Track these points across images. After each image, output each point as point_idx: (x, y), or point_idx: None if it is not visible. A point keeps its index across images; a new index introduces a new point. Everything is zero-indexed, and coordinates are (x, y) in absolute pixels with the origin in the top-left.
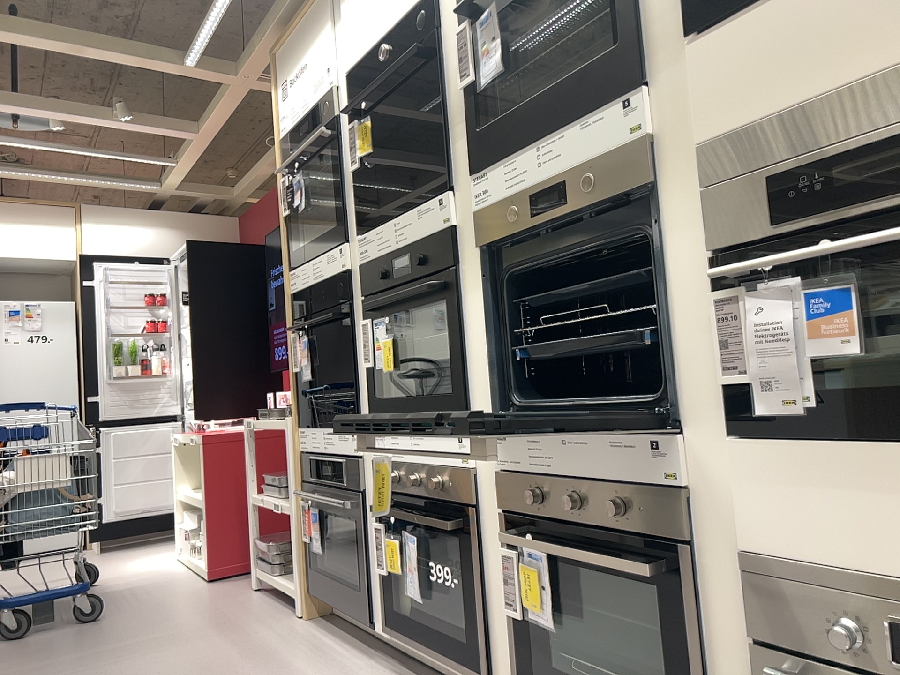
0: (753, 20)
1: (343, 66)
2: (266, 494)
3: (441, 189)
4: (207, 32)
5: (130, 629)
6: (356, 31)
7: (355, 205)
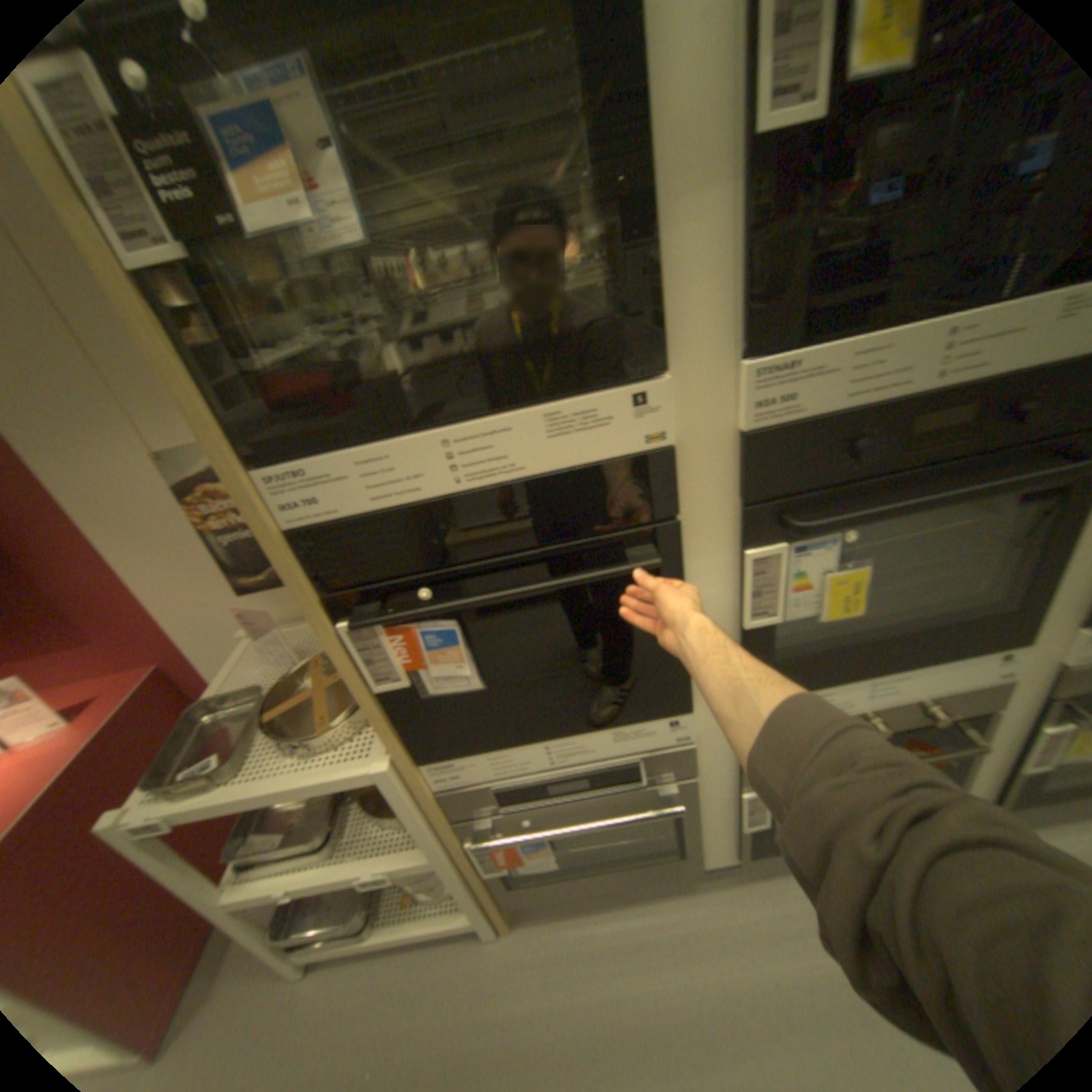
0: None
1: None
2: (259, 877)
3: None
4: None
5: None
6: None
7: (750, 258)
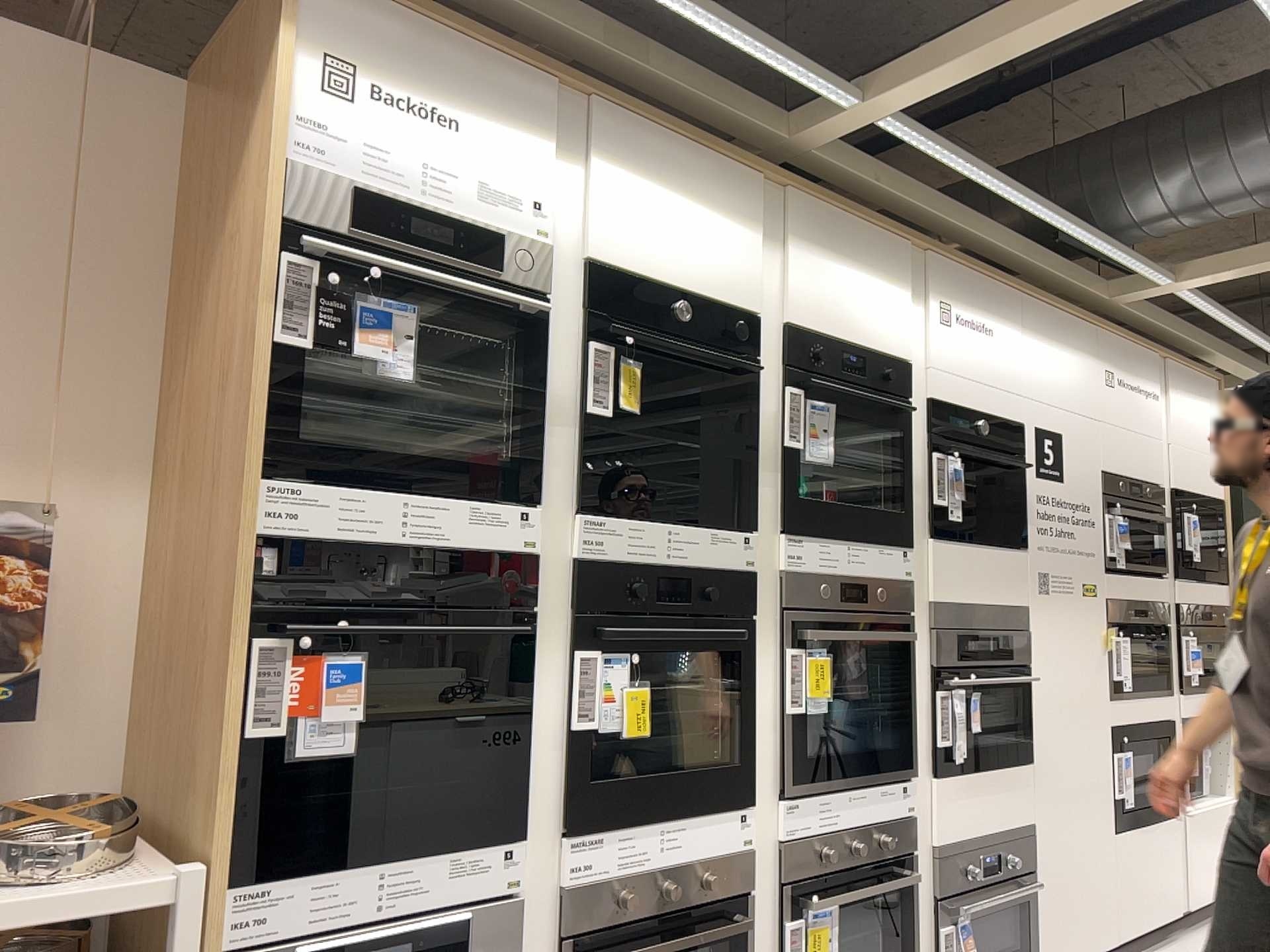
0: (946, 547)
1: (572, 237)
2: None
3: (738, 524)
4: None
5: None
6: (629, 233)
7: (584, 464)
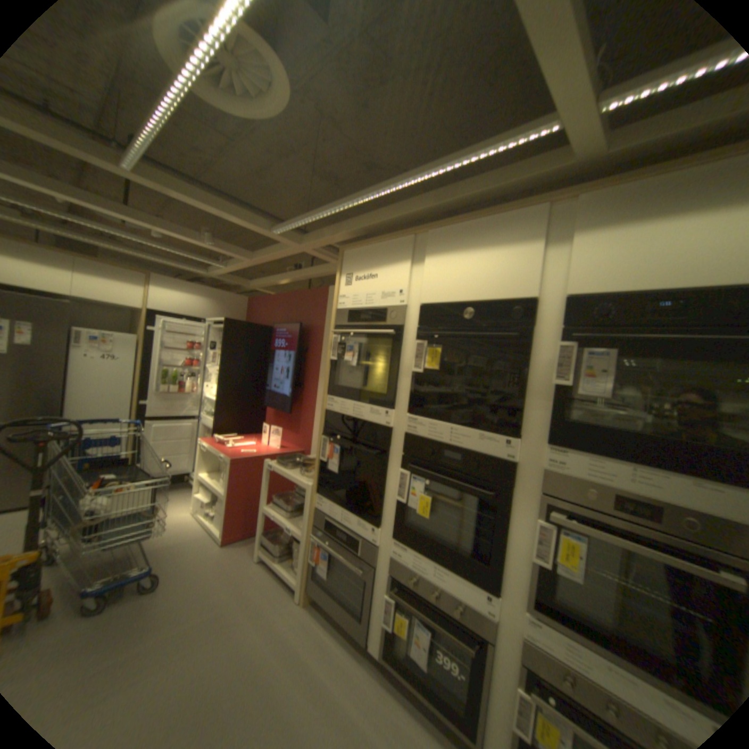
0: None
1: (415, 295)
2: (273, 512)
3: (509, 433)
4: (300, 222)
5: (180, 610)
6: (440, 282)
7: (410, 394)
